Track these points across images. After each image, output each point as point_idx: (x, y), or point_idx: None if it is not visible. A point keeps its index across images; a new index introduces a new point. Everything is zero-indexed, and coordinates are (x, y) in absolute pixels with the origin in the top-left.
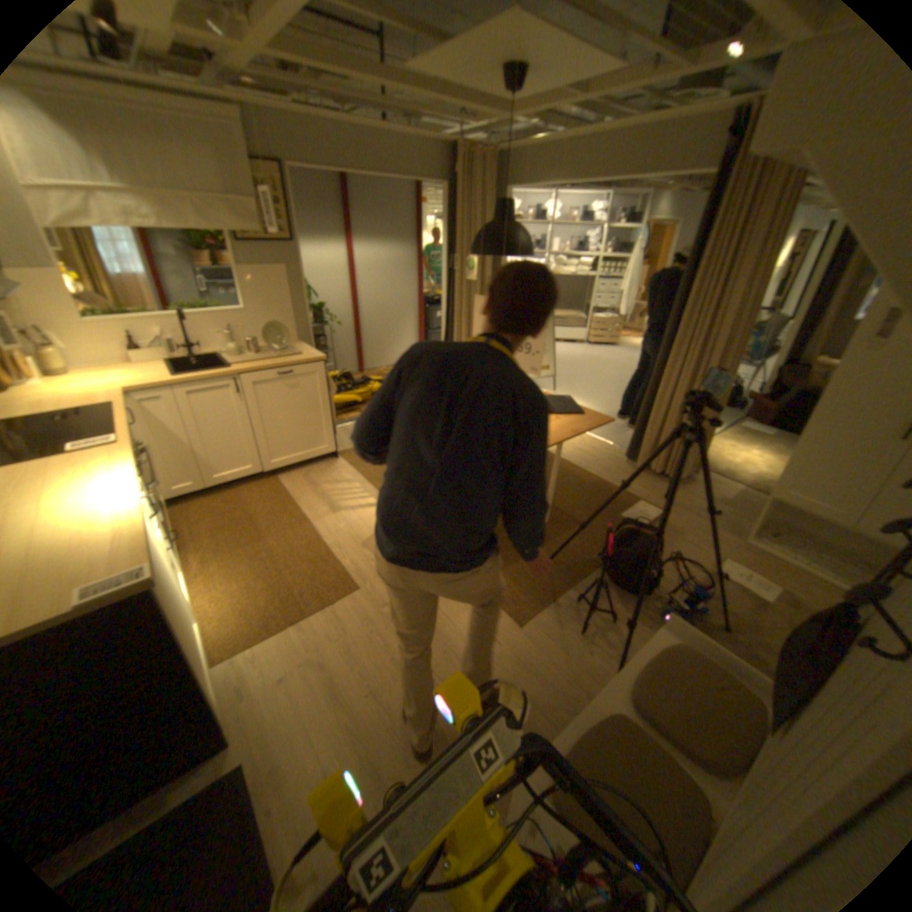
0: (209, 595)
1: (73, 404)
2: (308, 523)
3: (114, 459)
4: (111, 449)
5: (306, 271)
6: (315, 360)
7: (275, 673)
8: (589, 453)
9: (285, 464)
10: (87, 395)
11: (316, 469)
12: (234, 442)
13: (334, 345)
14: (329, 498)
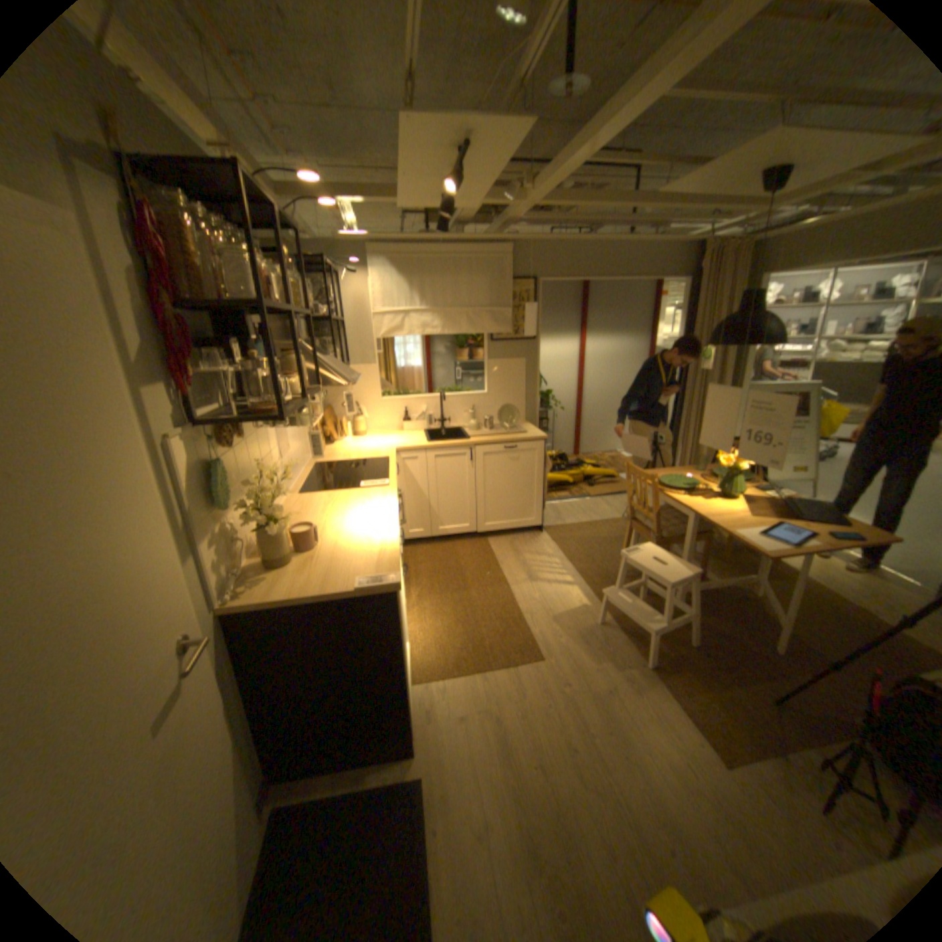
0: (418, 626)
1: (364, 457)
2: (505, 587)
3: (384, 498)
4: (383, 491)
5: (539, 364)
6: (535, 440)
7: (457, 713)
8: (861, 584)
9: (493, 529)
10: (373, 452)
11: (519, 540)
12: (457, 503)
13: (553, 429)
14: (527, 568)
